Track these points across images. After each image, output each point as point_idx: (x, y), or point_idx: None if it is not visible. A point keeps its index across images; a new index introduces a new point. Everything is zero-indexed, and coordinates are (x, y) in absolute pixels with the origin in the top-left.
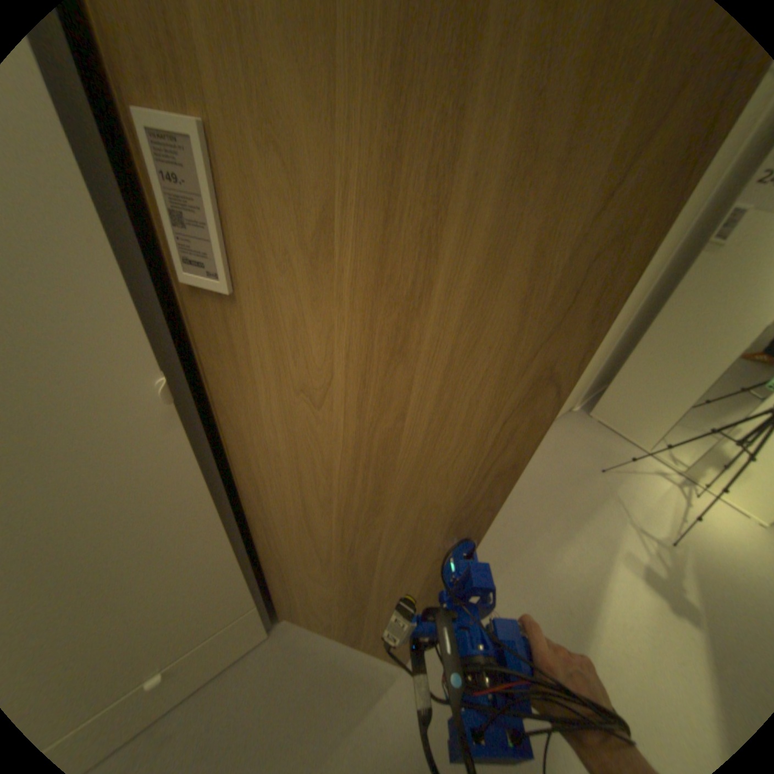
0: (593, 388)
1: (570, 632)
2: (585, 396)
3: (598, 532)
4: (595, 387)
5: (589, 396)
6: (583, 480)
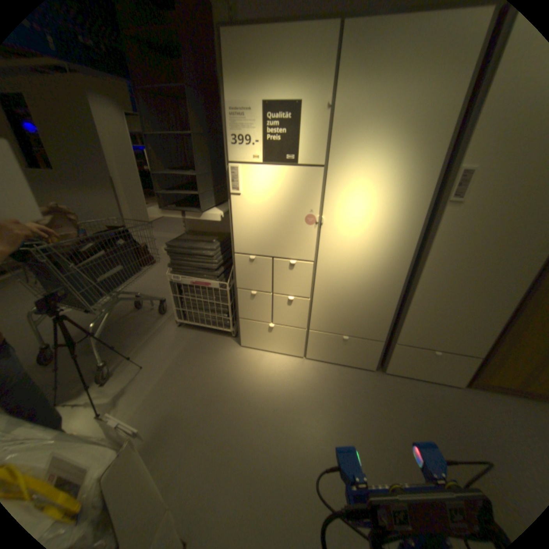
0: None
1: None
2: None
3: None
4: None
5: None
6: None
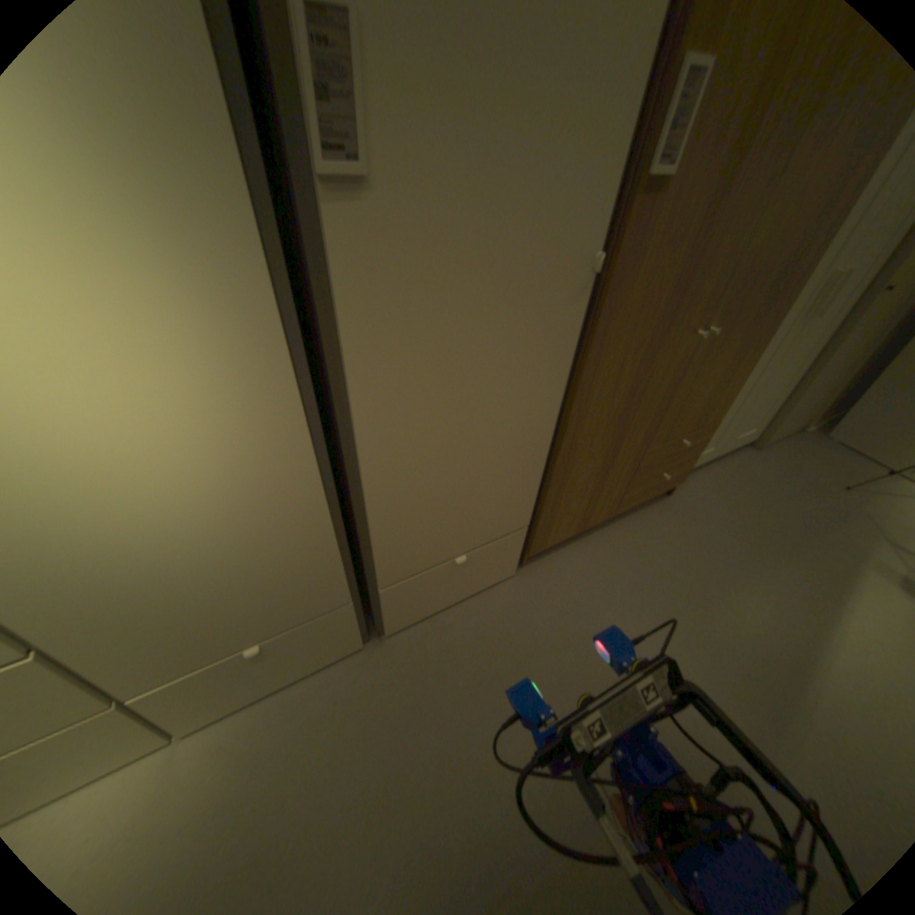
0: (835, 407)
1: (814, 616)
2: (824, 415)
3: (843, 541)
4: (837, 406)
5: (828, 418)
6: (823, 495)
